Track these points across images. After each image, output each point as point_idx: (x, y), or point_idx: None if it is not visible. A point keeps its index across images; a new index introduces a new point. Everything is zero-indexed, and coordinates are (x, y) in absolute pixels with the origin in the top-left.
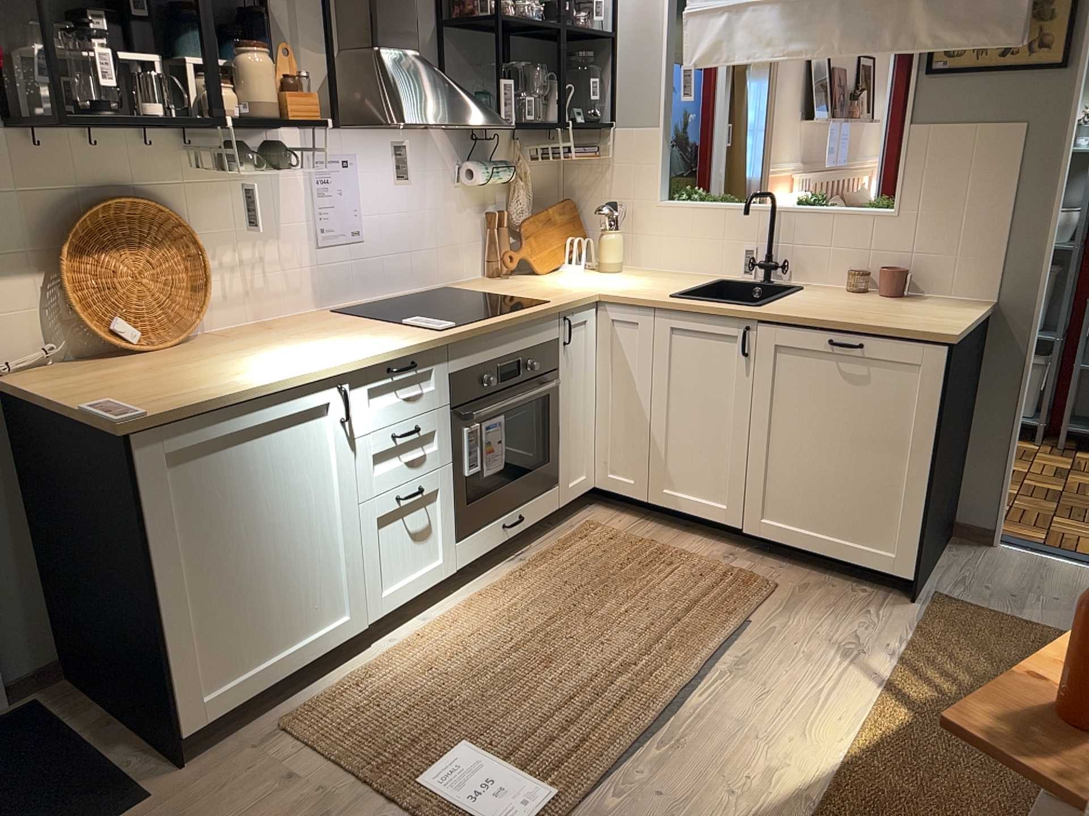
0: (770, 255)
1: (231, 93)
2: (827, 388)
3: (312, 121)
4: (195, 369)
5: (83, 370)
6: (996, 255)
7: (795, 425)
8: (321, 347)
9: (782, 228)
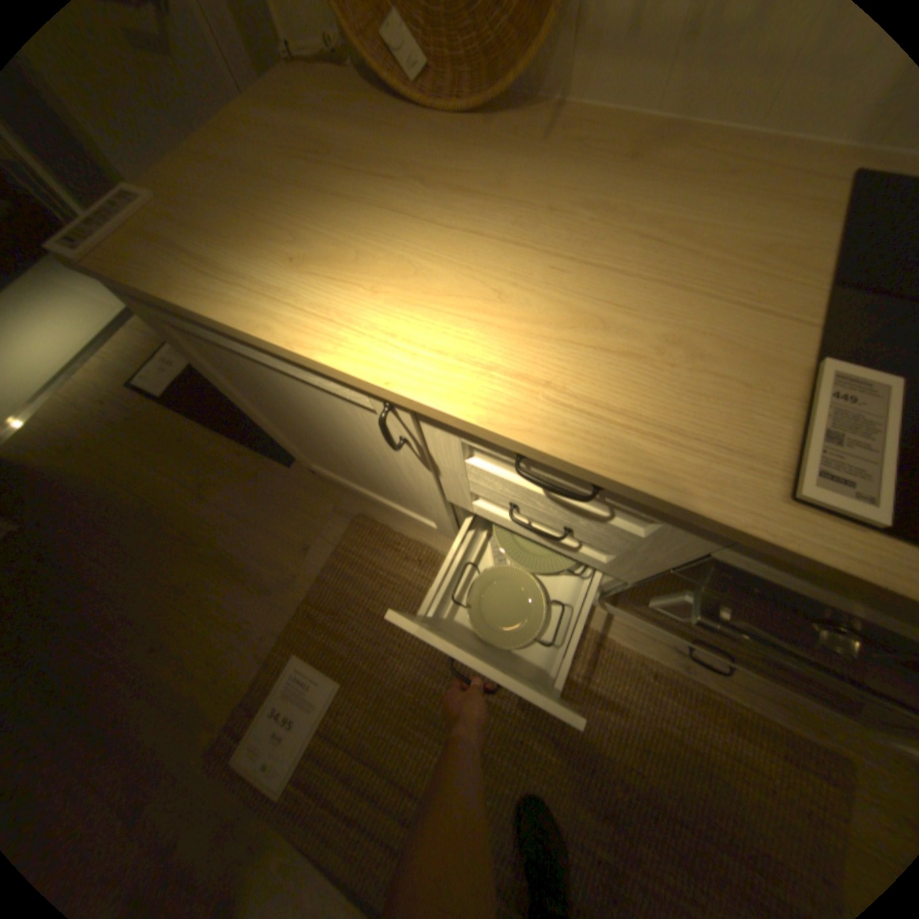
0: None
1: None
2: None
3: None
4: (326, 190)
5: (320, 93)
6: None
7: None
8: (512, 289)
9: None
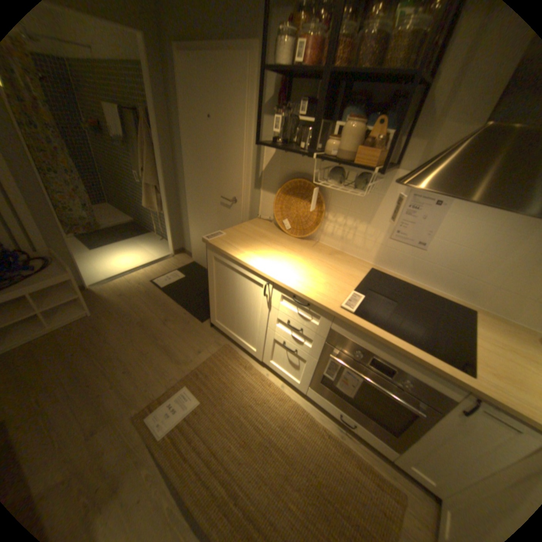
0: None
1: (334, 141)
2: None
3: (367, 165)
4: (264, 244)
5: (266, 227)
6: None
7: None
8: (299, 268)
9: None
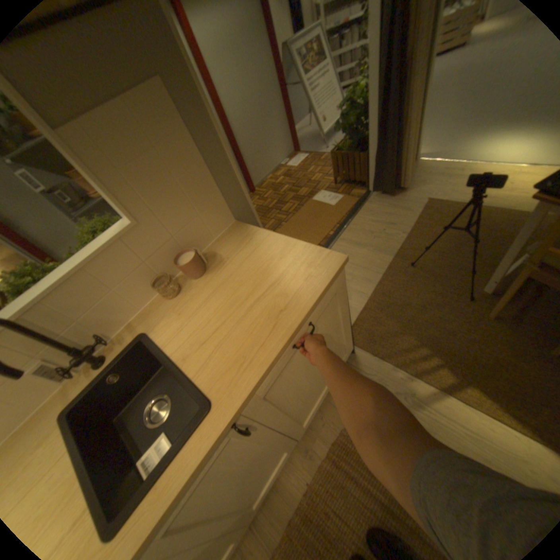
0: (74, 352)
1: None
2: (298, 363)
3: None
4: None
5: None
6: (216, 197)
7: (293, 395)
8: None
9: (44, 325)
